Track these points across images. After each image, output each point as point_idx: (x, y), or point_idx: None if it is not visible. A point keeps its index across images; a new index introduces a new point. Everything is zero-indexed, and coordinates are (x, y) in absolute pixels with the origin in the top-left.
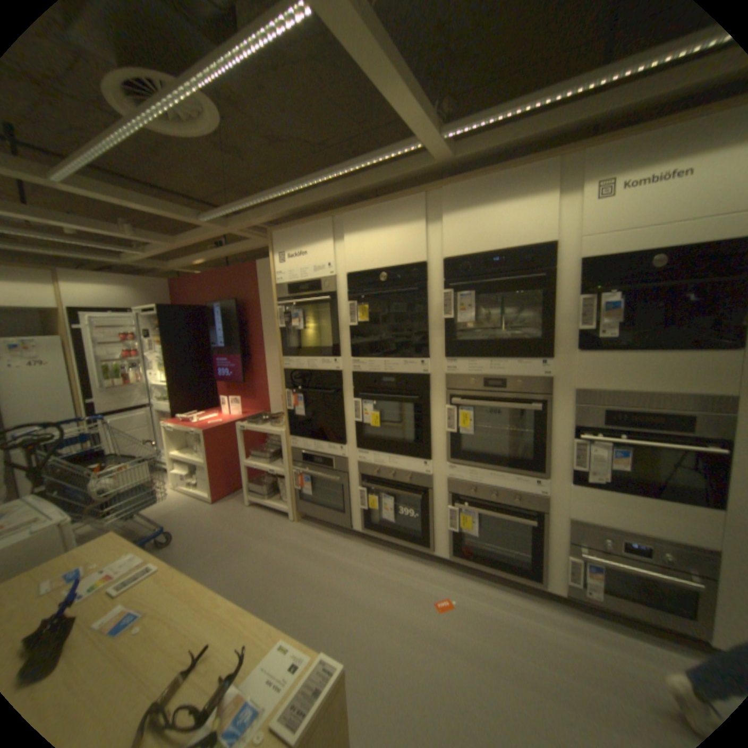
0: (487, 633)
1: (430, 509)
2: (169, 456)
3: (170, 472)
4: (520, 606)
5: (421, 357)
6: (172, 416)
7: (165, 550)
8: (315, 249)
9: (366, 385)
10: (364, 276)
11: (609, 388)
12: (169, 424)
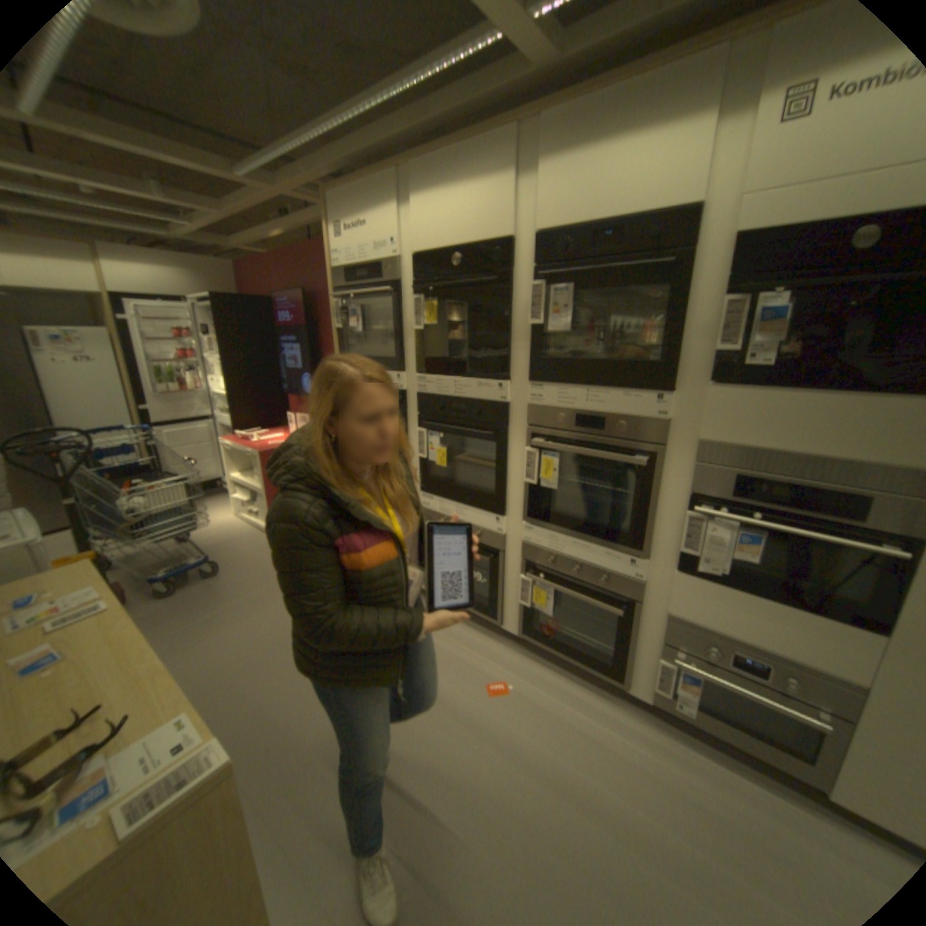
0: (540, 729)
1: (501, 576)
2: (231, 478)
3: (234, 496)
4: (594, 706)
5: (500, 379)
6: (237, 433)
7: (213, 580)
8: (376, 218)
9: (433, 413)
10: (435, 258)
11: (748, 443)
12: (230, 442)
